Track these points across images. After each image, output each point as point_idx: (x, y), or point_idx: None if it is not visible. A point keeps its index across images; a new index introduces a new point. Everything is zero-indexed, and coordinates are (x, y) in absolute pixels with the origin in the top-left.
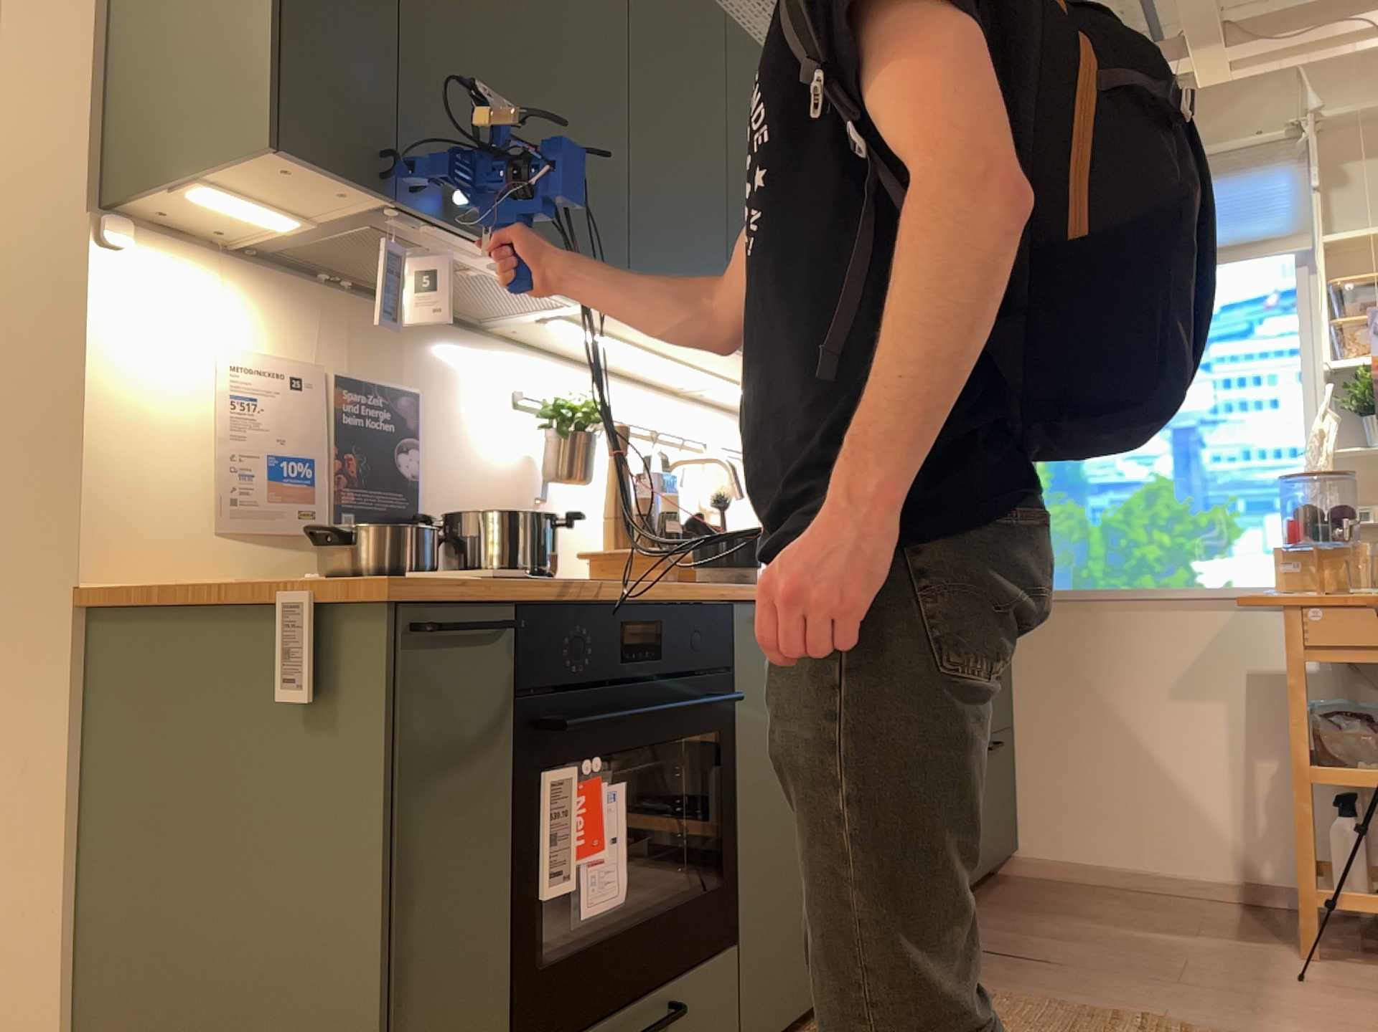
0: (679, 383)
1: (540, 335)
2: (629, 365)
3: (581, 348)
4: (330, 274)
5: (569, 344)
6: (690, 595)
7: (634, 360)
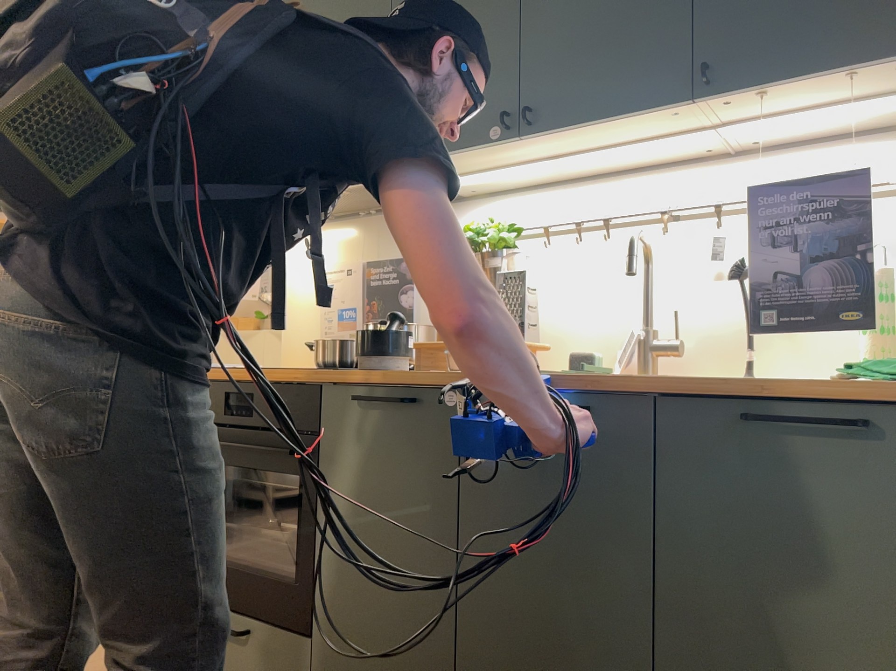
0: (701, 150)
1: (495, 184)
2: (608, 166)
3: (537, 177)
4: (361, 212)
5: (524, 179)
6: (285, 377)
7: (574, 166)
